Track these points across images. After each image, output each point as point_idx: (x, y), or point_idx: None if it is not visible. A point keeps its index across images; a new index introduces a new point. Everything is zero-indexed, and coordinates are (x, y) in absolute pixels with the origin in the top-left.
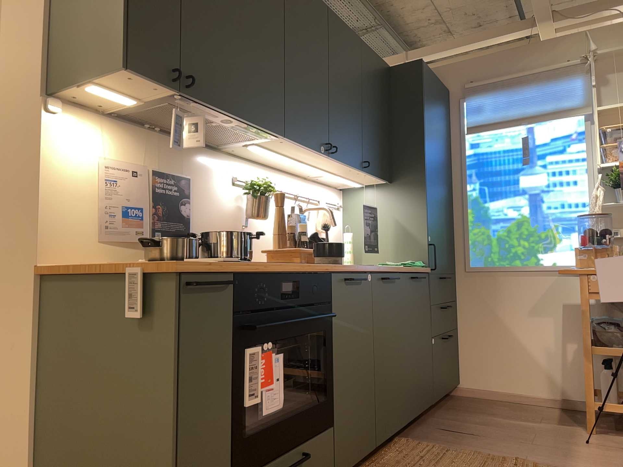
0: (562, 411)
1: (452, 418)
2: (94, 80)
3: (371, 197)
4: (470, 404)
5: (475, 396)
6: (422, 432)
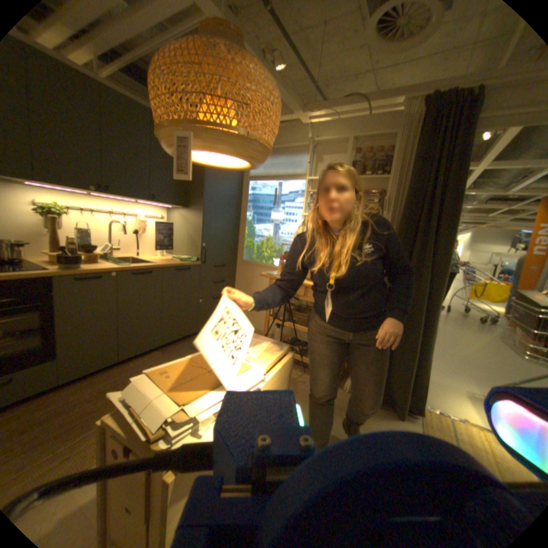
0: None
1: None
2: None
3: (178, 214)
4: None
5: None
6: (177, 347)
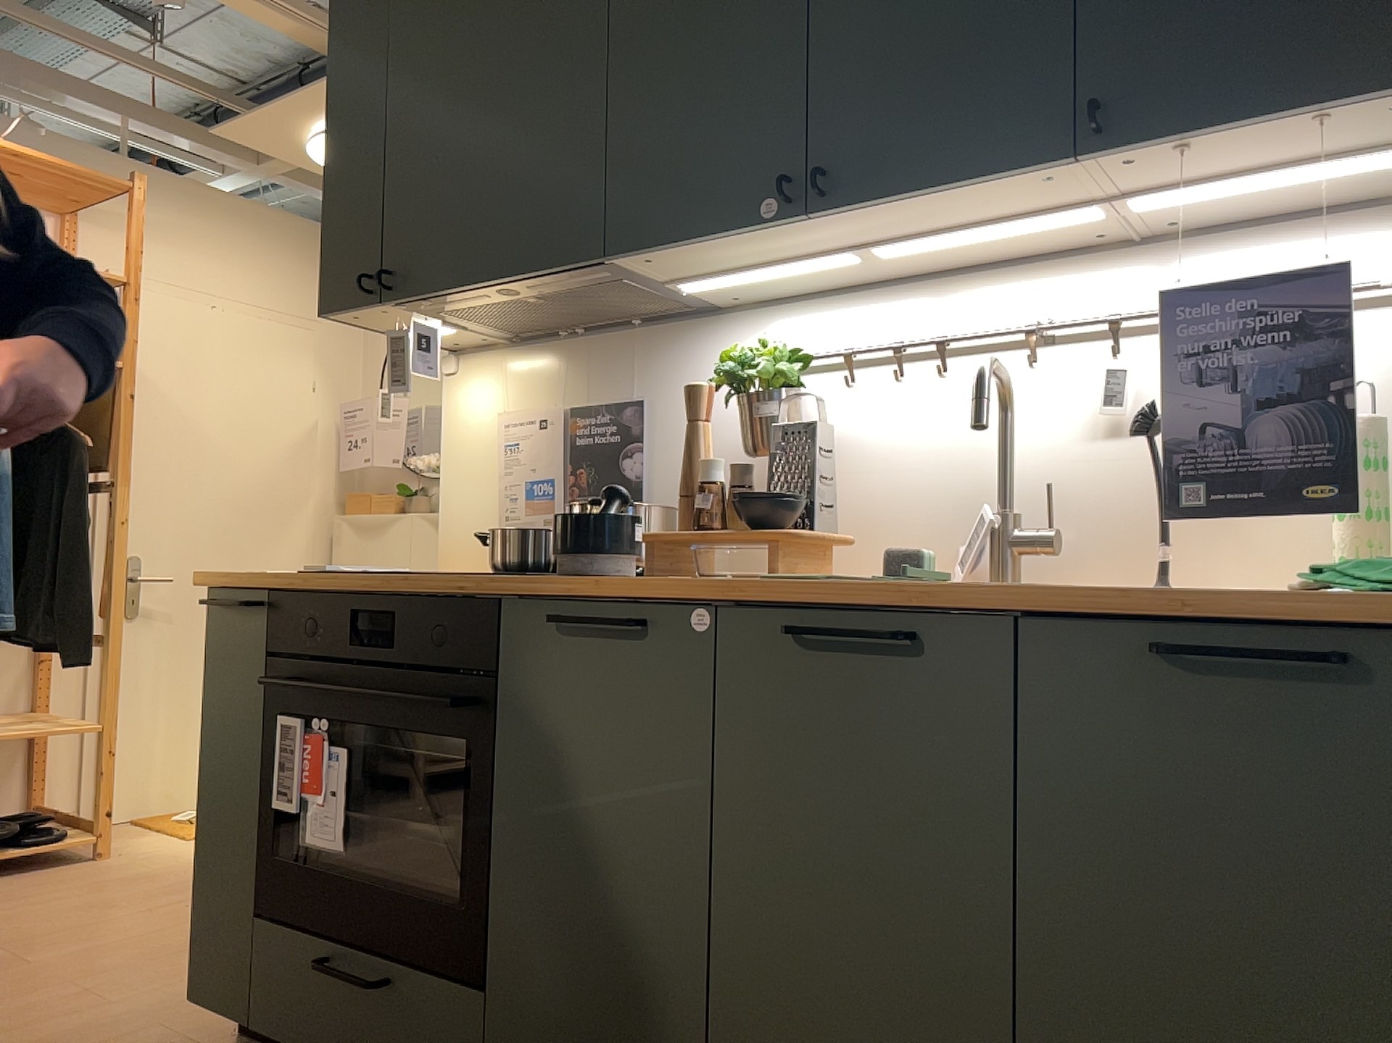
0: None
1: None
2: (376, 331)
3: None
4: None
5: None
6: None
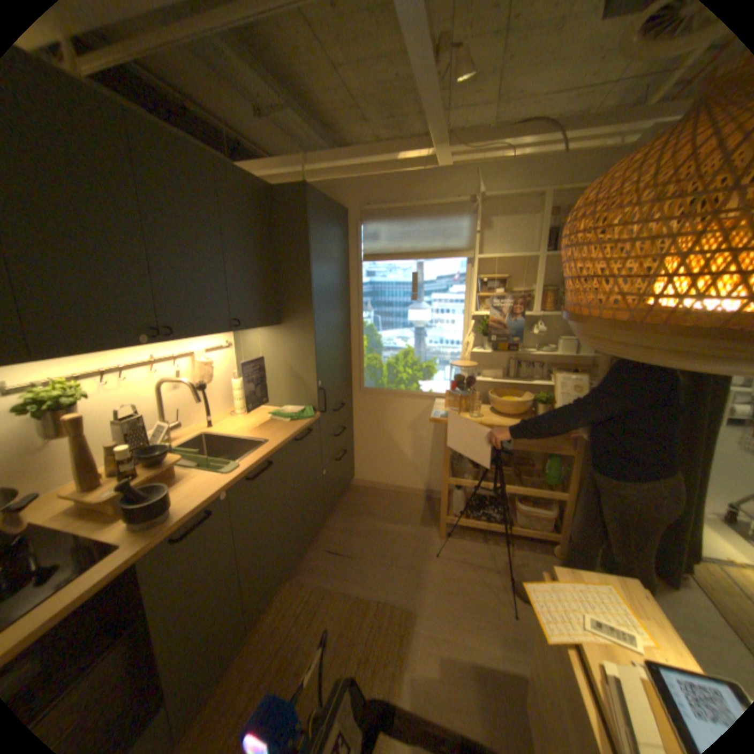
0: (425, 502)
1: (339, 529)
2: None
3: (261, 338)
4: (358, 501)
5: (365, 487)
6: (308, 562)
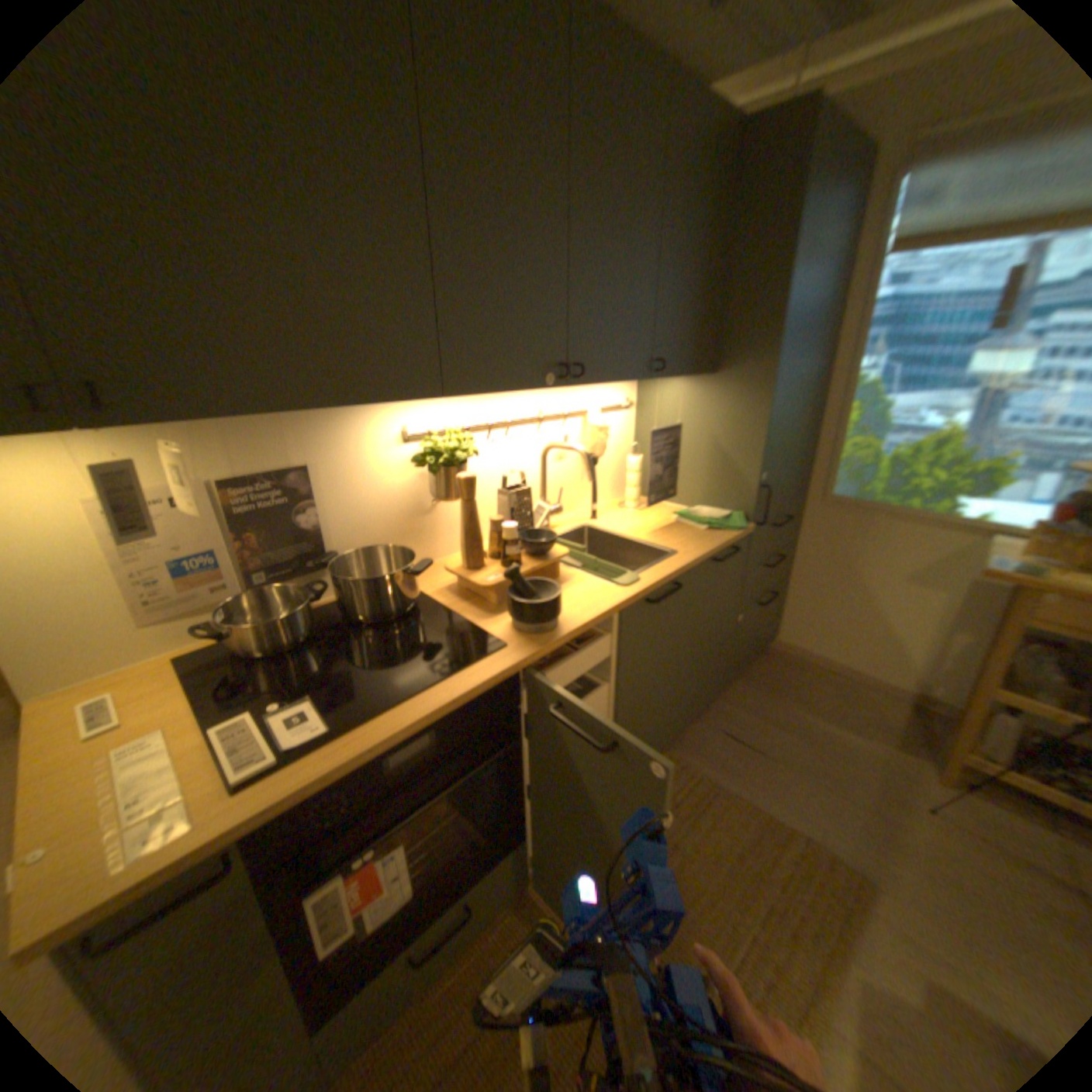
0: (913, 714)
1: (747, 707)
2: None
3: (678, 395)
4: (781, 676)
5: (795, 657)
6: (697, 737)
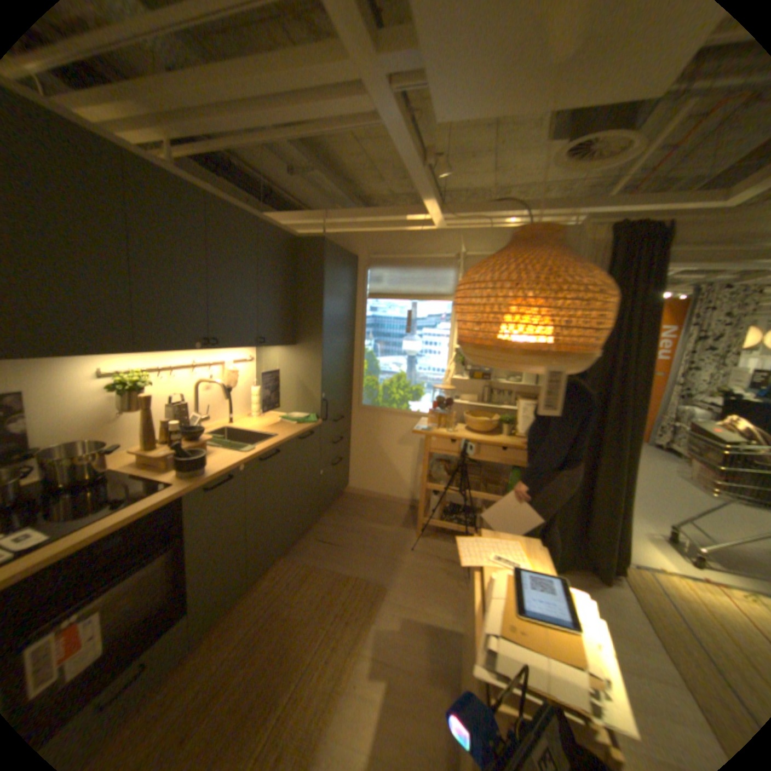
0: (409, 510)
1: (331, 525)
2: None
3: (278, 355)
4: (350, 506)
5: (357, 495)
6: (301, 547)
